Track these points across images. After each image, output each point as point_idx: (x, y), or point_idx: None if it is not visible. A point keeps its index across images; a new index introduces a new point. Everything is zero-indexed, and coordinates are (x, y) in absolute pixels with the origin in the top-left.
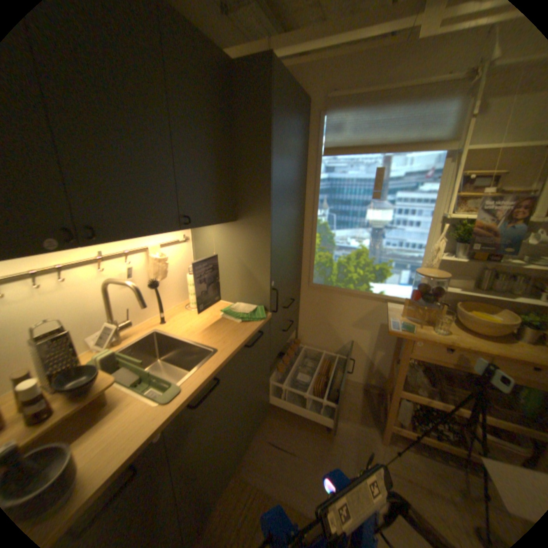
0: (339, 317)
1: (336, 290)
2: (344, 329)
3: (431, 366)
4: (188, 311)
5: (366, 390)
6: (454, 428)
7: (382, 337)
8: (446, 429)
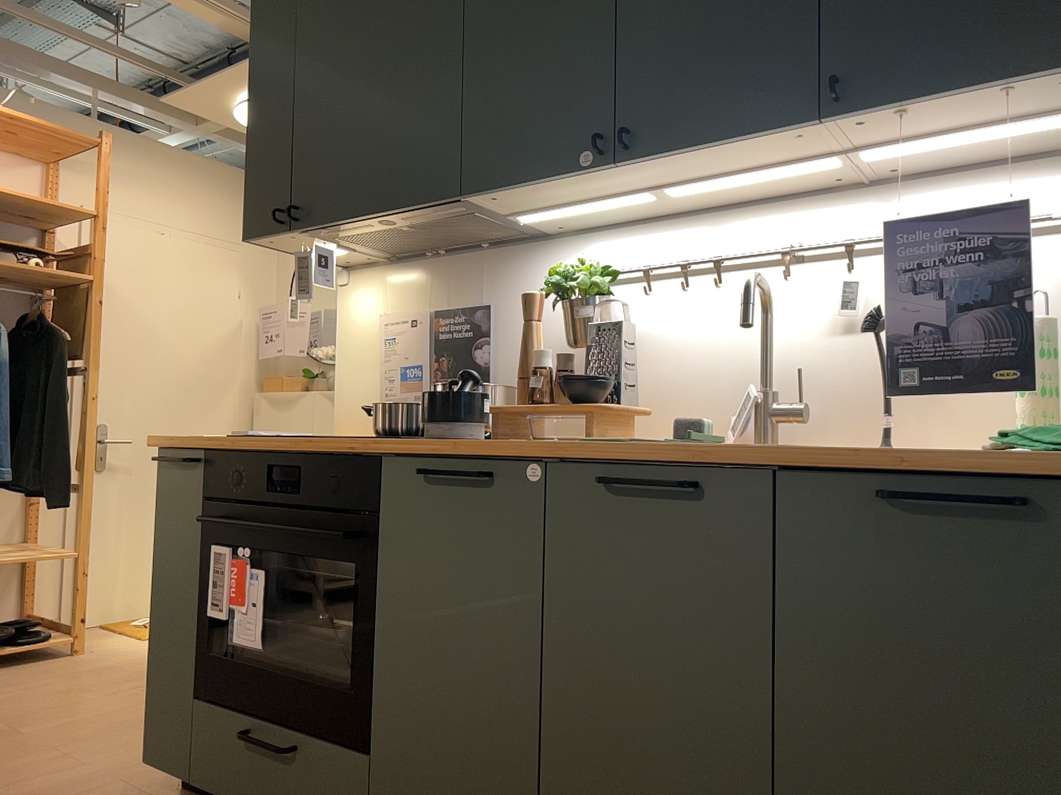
0: None
1: None
2: None
3: None
4: None
5: None
6: None
7: None
8: None
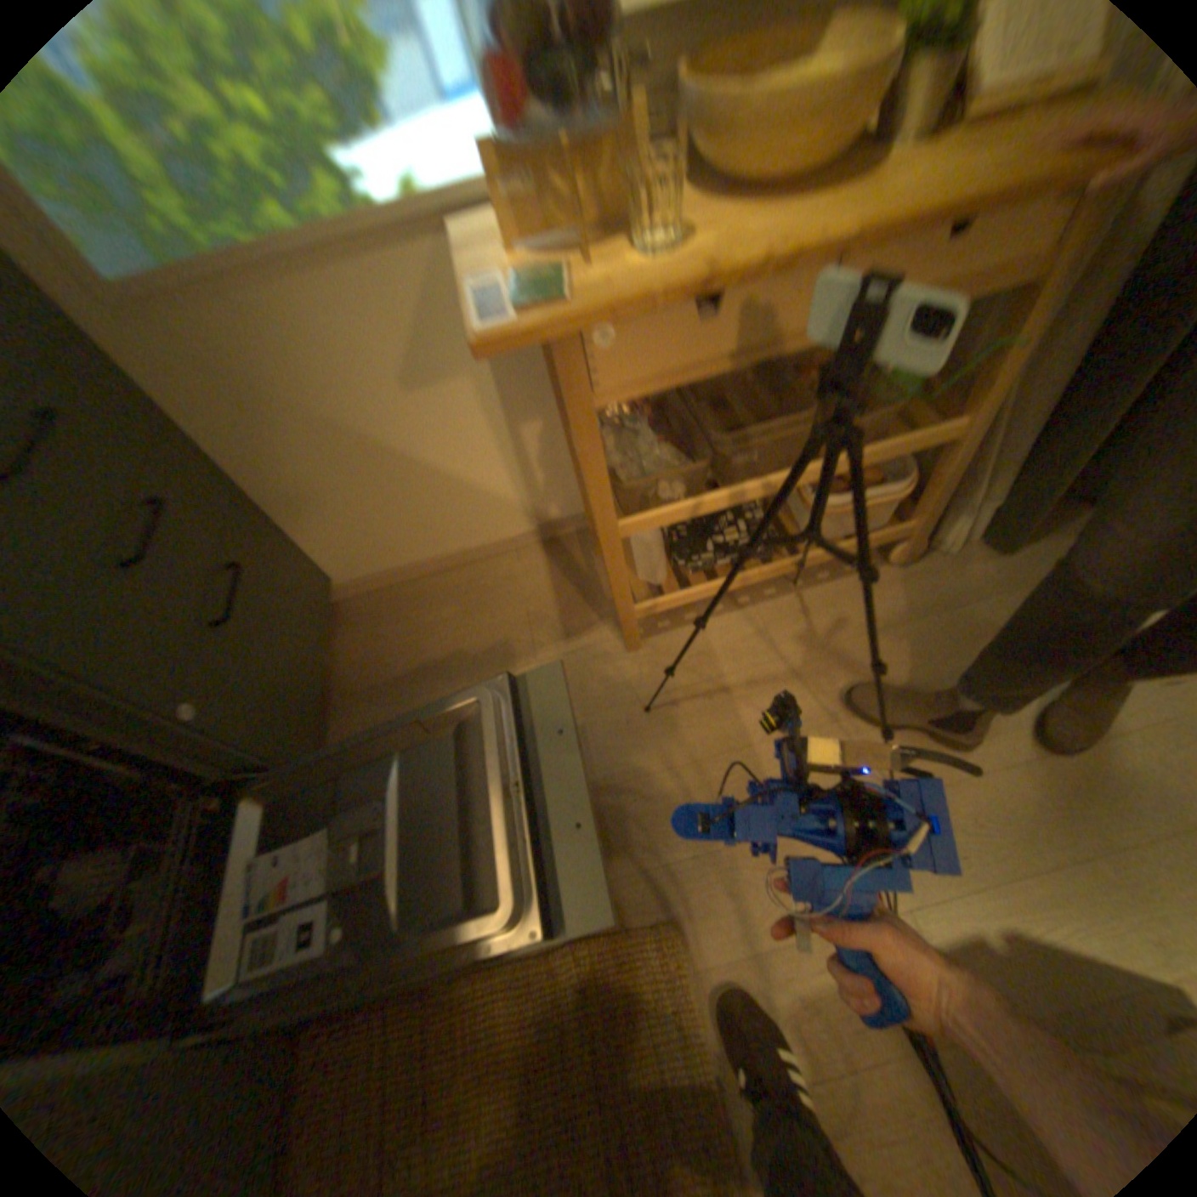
0: (342, 382)
1: (234, 269)
2: (387, 414)
3: (665, 394)
4: None
5: (547, 542)
6: (754, 517)
7: (510, 379)
8: (740, 533)
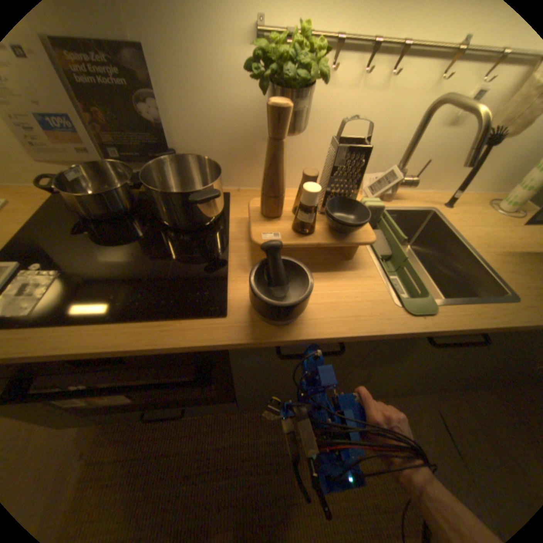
0: None
1: None
2: None
3: None
4: (493, 209)
5: None
6: None
7: None
8: None
